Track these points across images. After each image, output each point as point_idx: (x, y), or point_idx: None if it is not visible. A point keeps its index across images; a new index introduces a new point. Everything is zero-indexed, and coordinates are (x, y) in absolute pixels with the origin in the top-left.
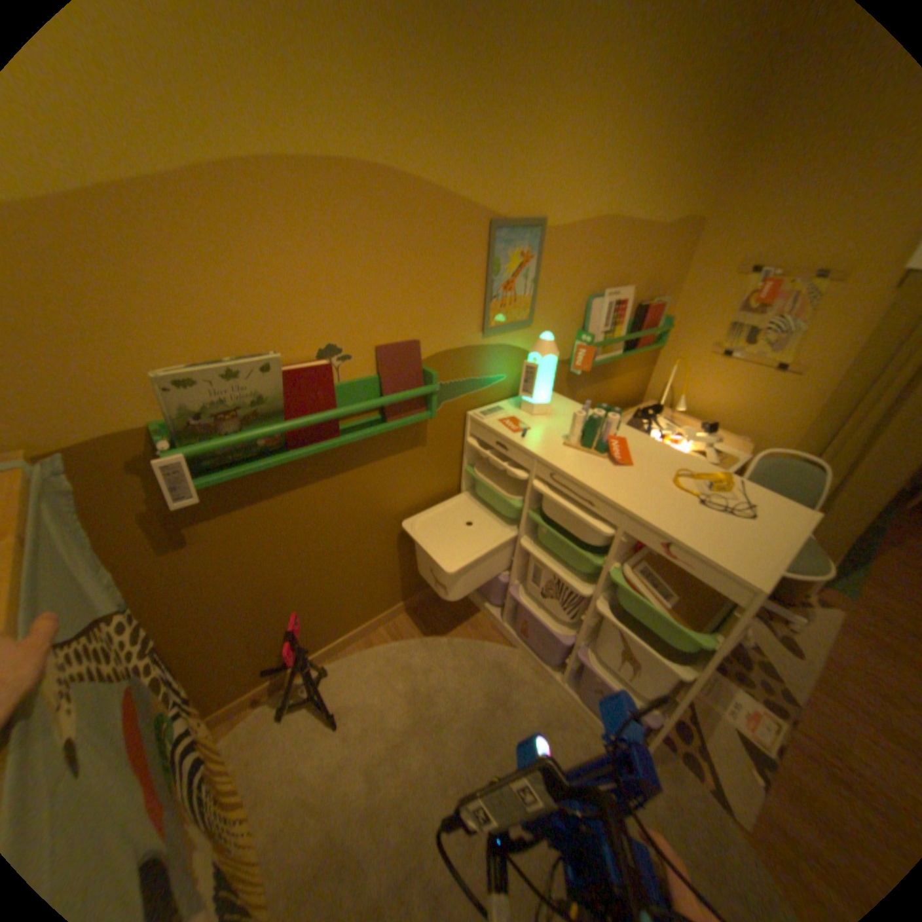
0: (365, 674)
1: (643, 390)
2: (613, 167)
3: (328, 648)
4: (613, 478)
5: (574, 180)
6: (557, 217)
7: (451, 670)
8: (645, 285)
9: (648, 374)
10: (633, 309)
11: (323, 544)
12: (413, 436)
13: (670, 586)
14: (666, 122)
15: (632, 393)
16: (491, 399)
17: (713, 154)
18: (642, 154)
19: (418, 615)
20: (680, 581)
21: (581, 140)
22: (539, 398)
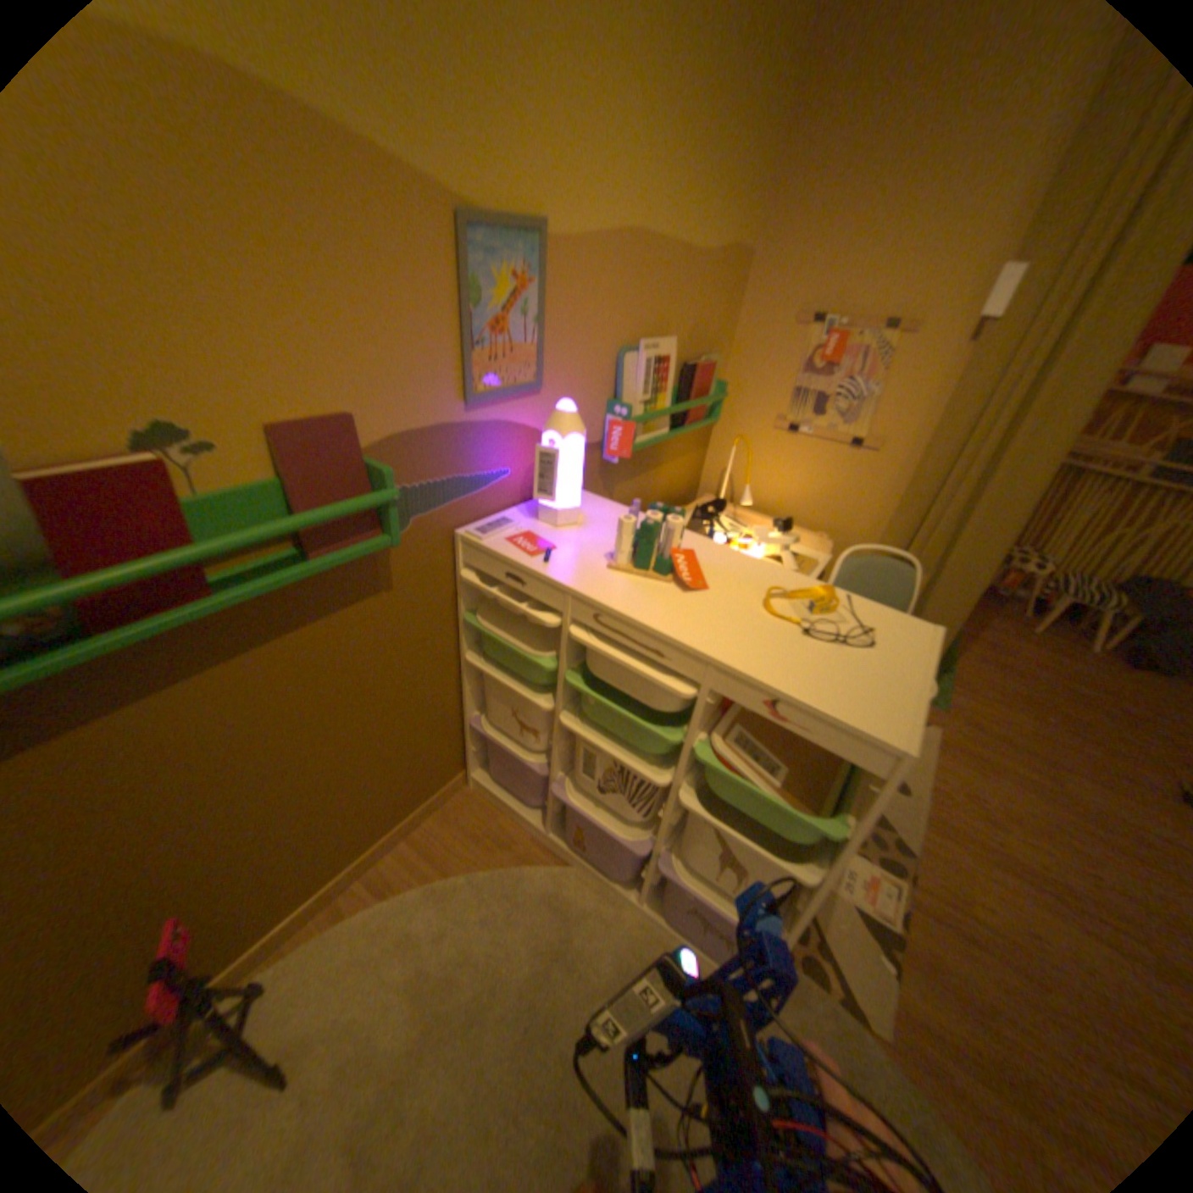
0: (335, 968)
1: (696, 482)
2: (637, 153)
3: (262, 943)
4: (686, 610)
5: (583, 164)
6: (564, 220)
7: (476, 925)
8: (689, 338)
9: (701, 461)
10: (677, 371)
11: (218, 782)
12: (367, 577)
13: (775, 753)
14: (700, 98)
15: (684, 486)
16: (493, 506)
17: (757, 161)
18: (673, 141)
19: (416, 847)
20: (786, 742)
21: (588, 98)
22: (565, 500)
